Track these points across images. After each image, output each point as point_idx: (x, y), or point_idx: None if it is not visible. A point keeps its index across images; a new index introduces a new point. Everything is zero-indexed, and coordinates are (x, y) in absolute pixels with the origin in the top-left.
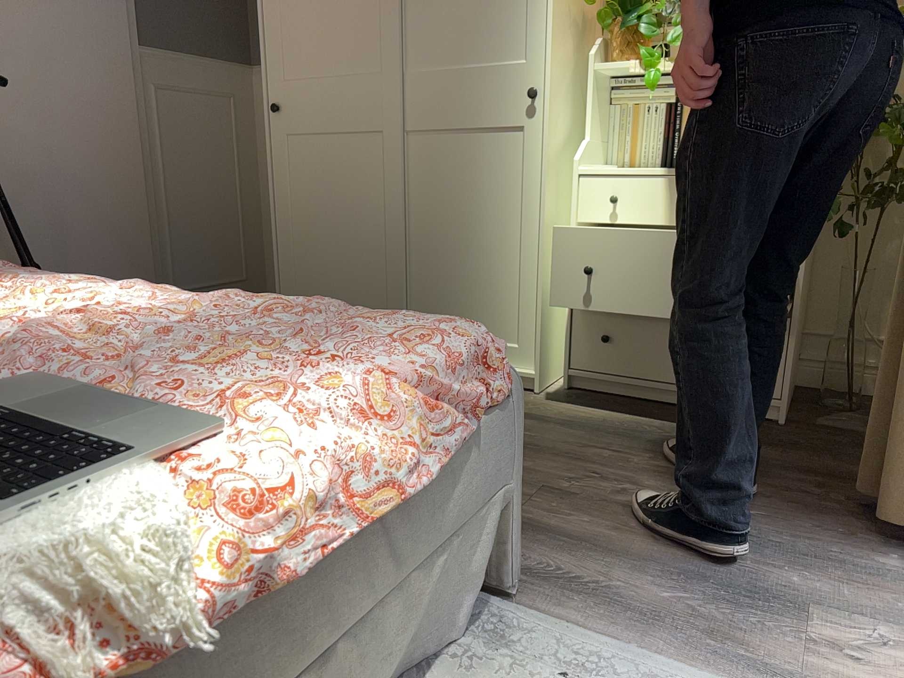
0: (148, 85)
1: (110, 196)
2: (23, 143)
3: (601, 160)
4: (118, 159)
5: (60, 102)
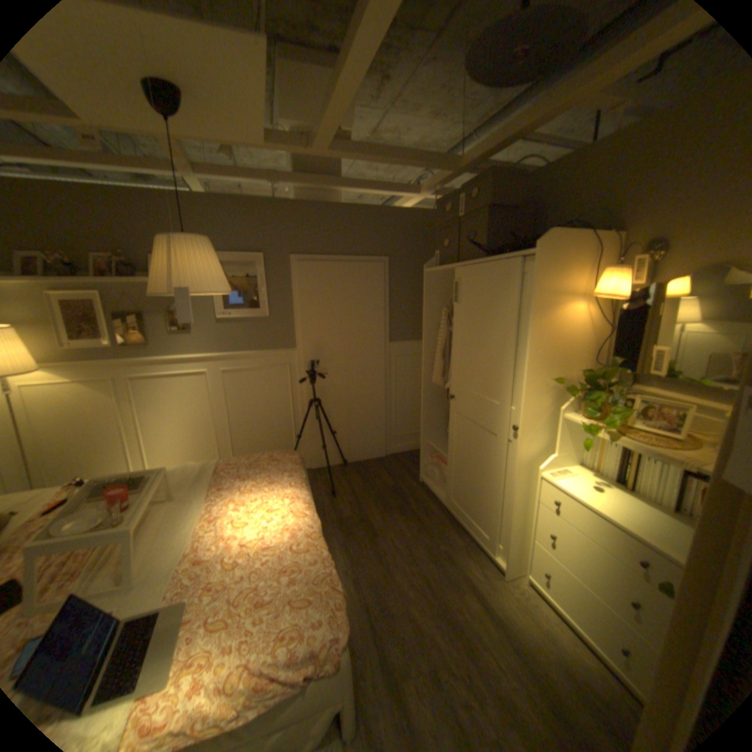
0: (390, 356)
1: (368, 402)
2: (338, 386)
3: (575, 461)
4: (373, 387)
5: (352, 370)
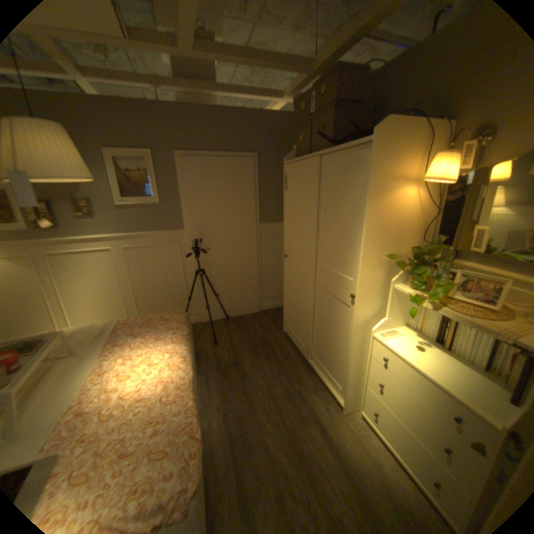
0: (261, 235)
1: (244, 271)
2: (219, 259)
3: (401, 323)
4: (247, 260)
5: (230, 246)
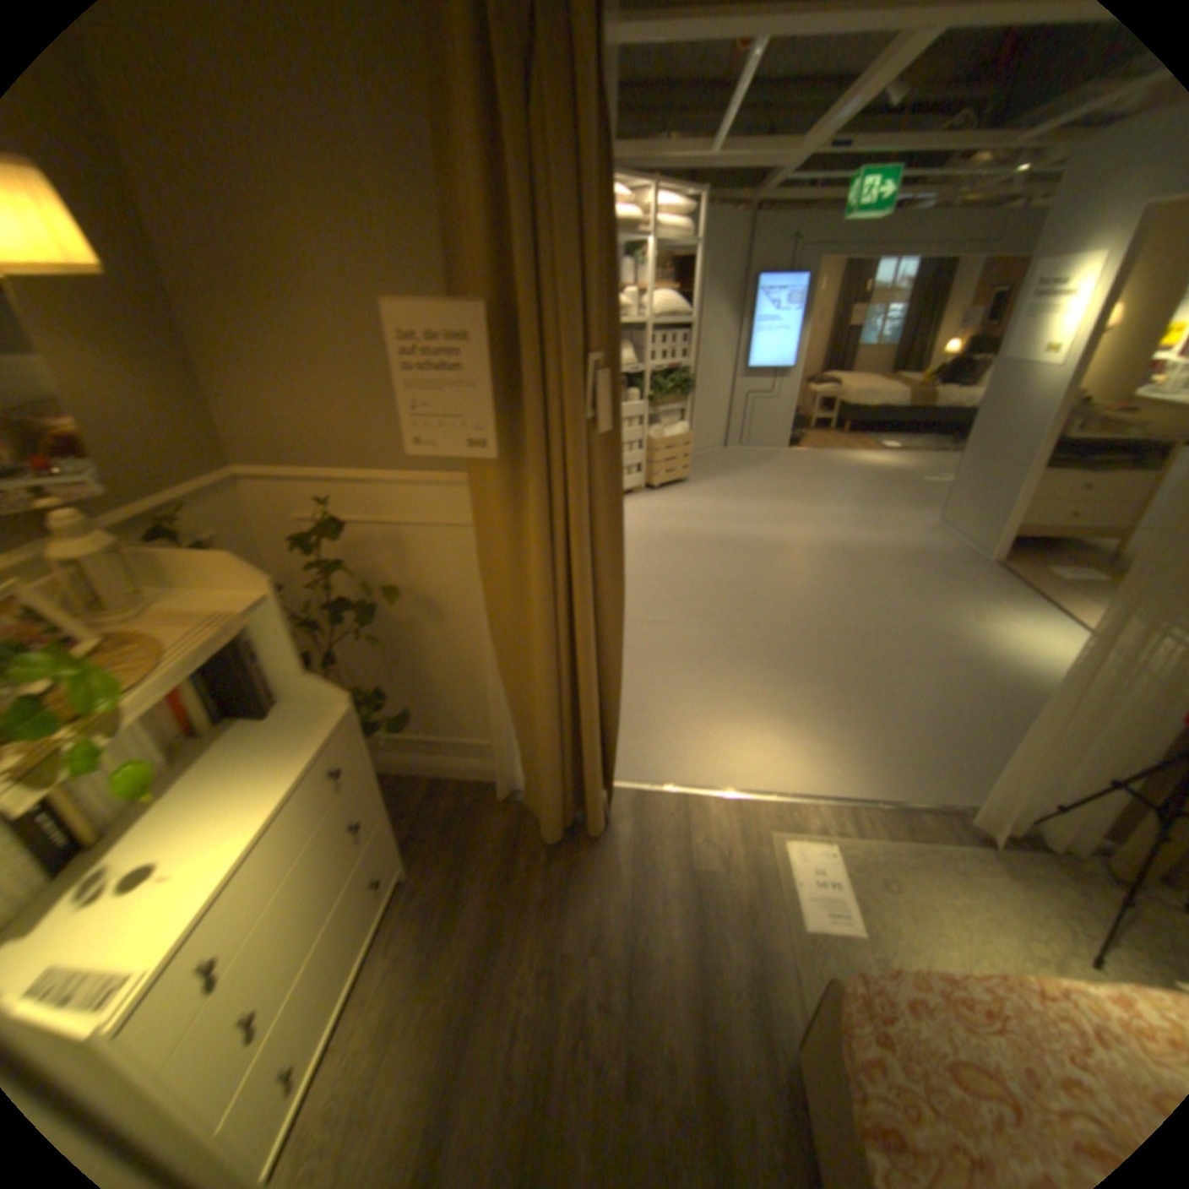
0: None
1: None
2: None
3: None
4: None
5: None
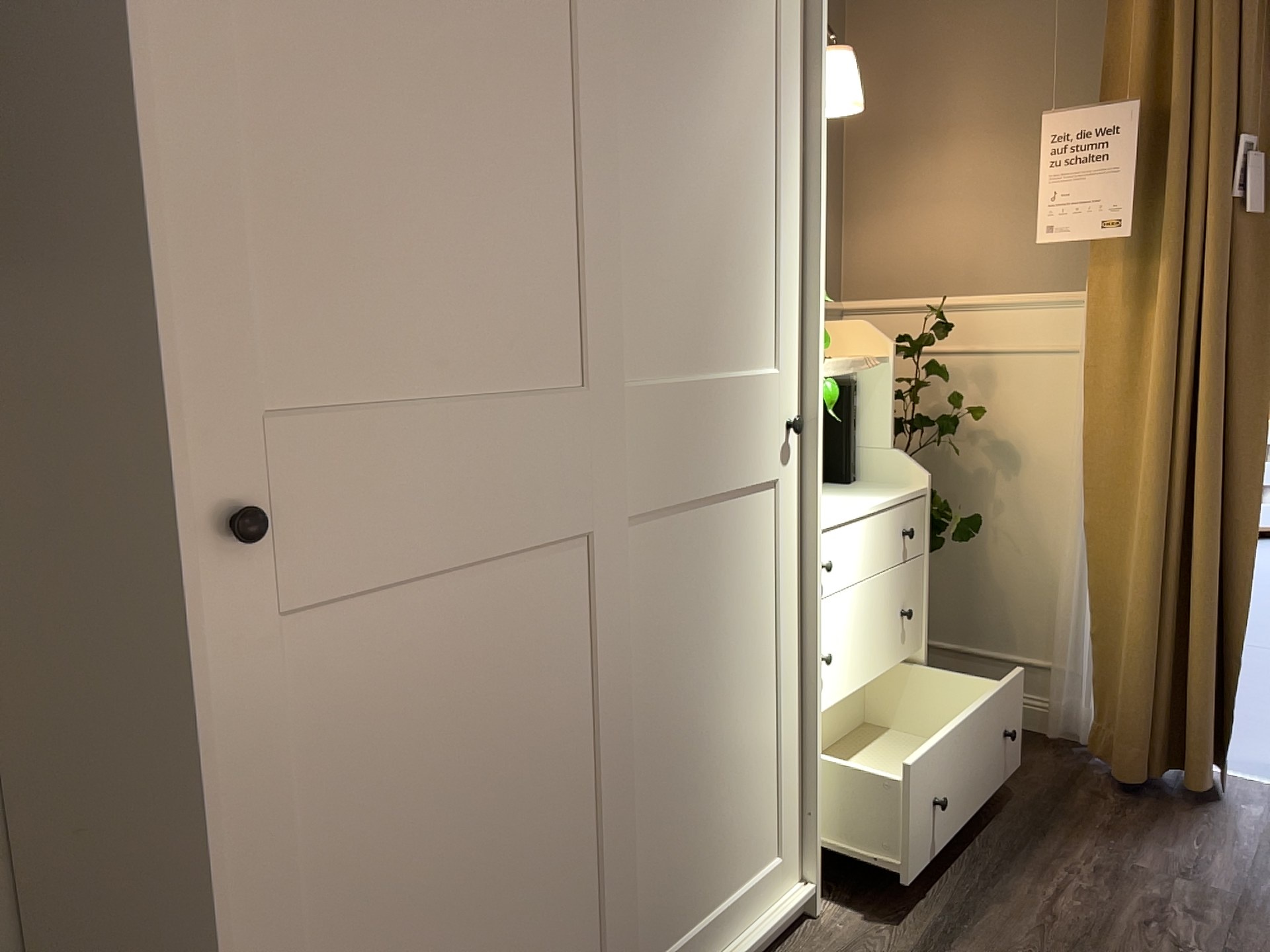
0: None
1: None
2: None
3: None
4: None
5: None
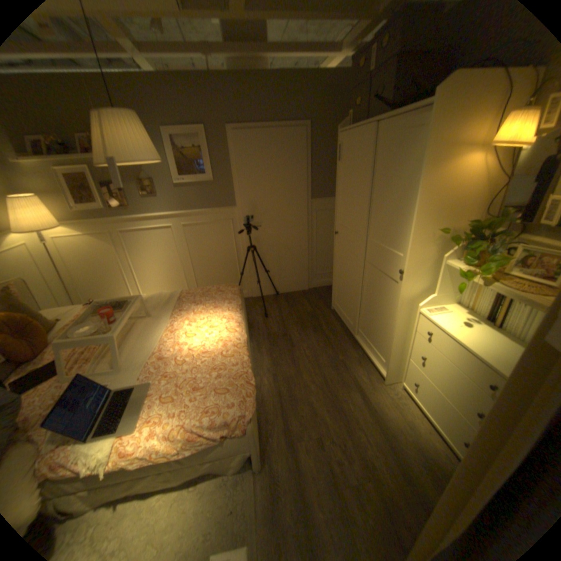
0: (312, 211)
1: (294, 248)
2: (270, 236)
3: (453, 300)
4: (298, 236)
5: (281, 222)
